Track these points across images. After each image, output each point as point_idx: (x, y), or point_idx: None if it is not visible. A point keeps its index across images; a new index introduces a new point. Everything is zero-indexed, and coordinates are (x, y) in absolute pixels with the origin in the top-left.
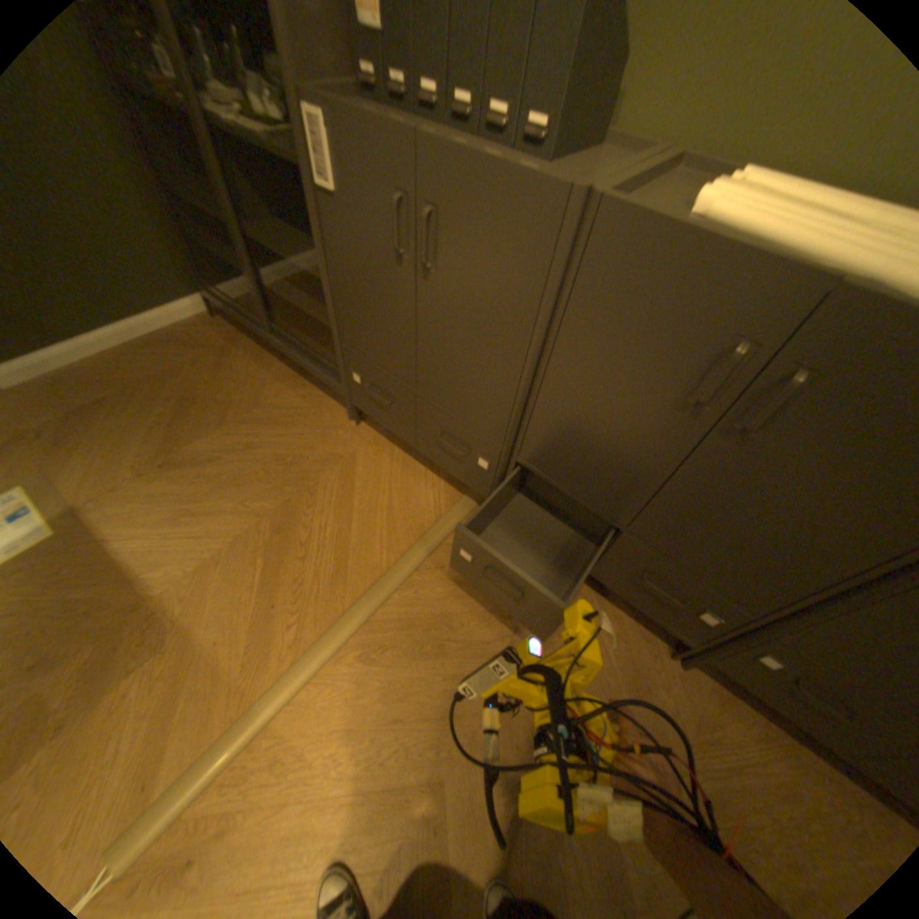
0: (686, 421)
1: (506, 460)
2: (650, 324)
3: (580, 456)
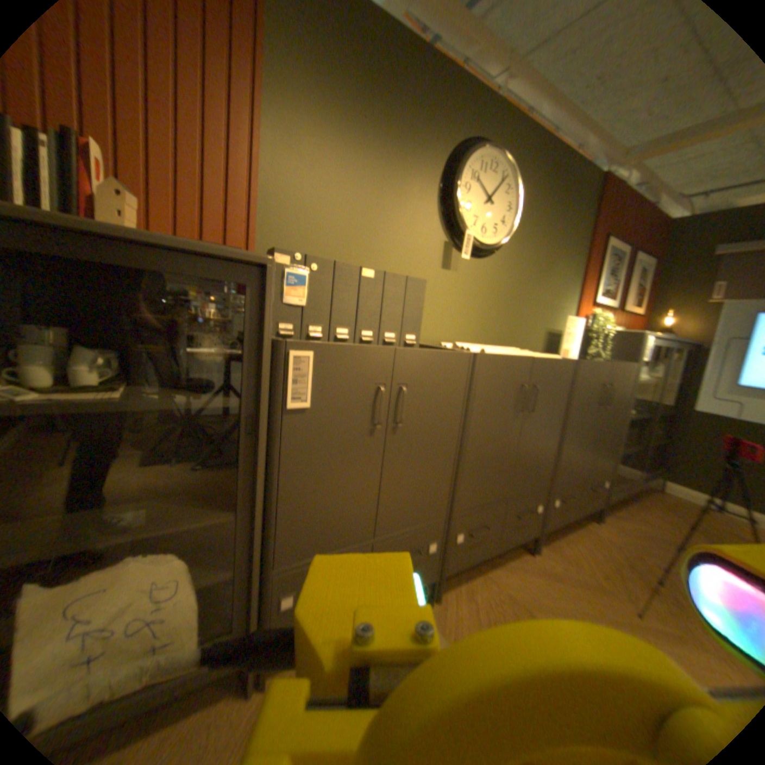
0: (516, 422)
1: (447, 523)
2: (501, 392)
3: (486, 475)
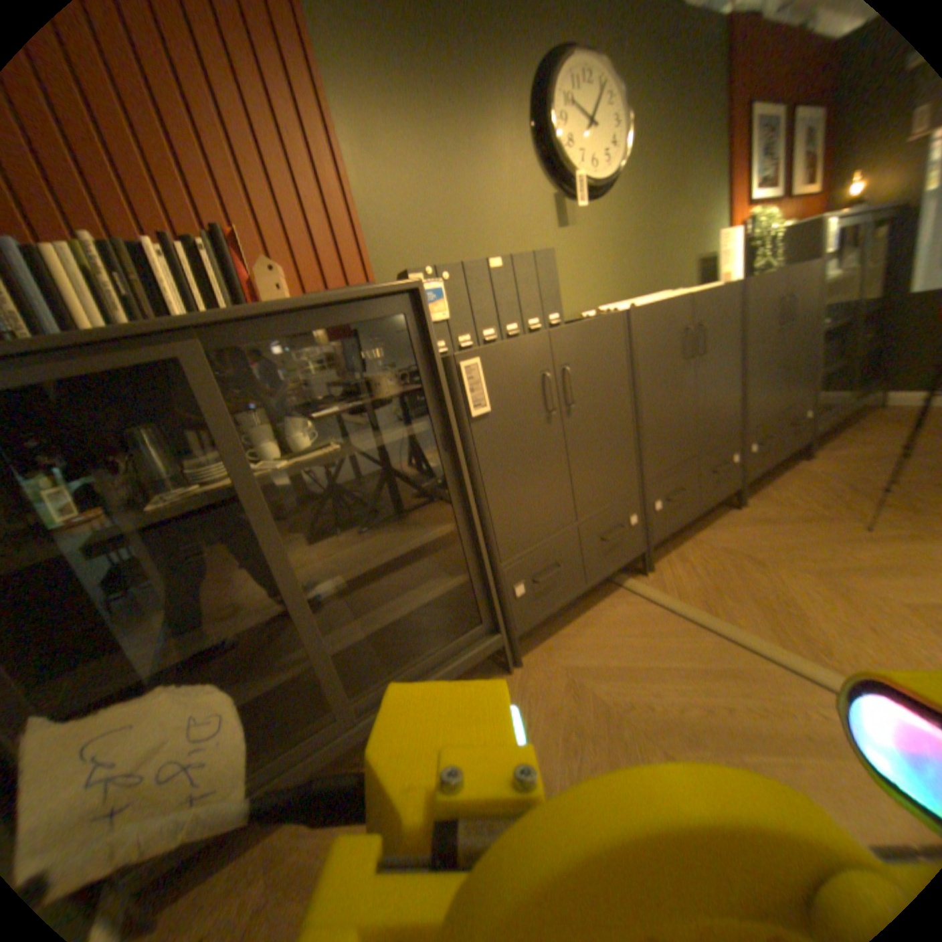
0: (690, 371)
1: (644, 494)
2: (666, 343)
3: (671, 436)
